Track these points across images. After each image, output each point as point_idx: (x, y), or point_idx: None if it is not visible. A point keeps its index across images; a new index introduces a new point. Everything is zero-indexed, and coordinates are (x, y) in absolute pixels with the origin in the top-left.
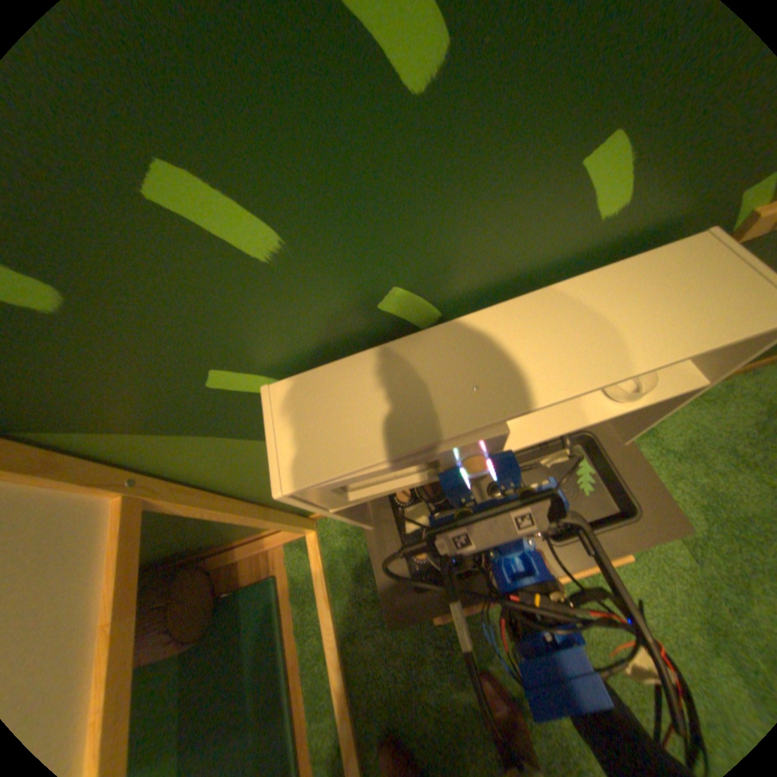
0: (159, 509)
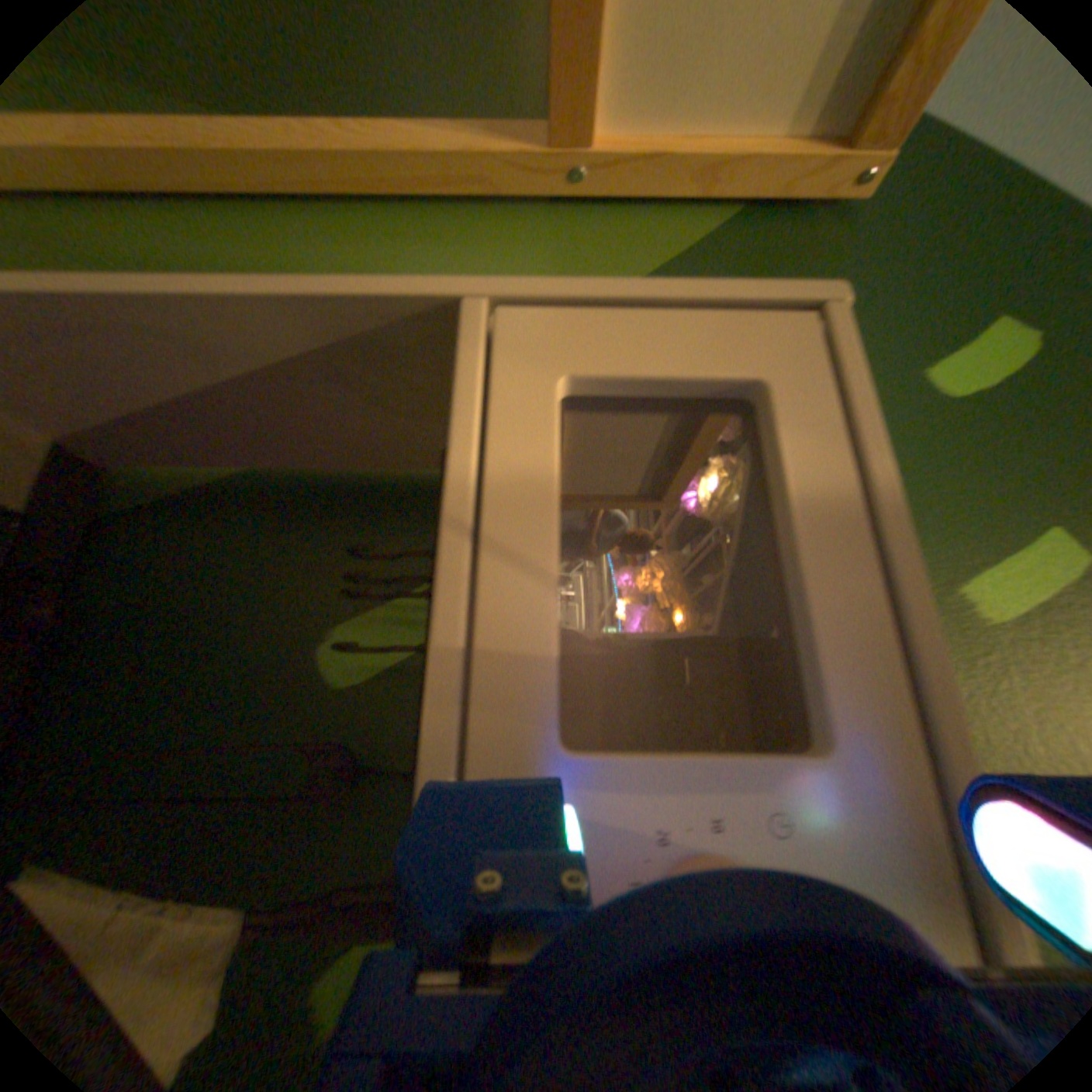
0: (474, 140)
